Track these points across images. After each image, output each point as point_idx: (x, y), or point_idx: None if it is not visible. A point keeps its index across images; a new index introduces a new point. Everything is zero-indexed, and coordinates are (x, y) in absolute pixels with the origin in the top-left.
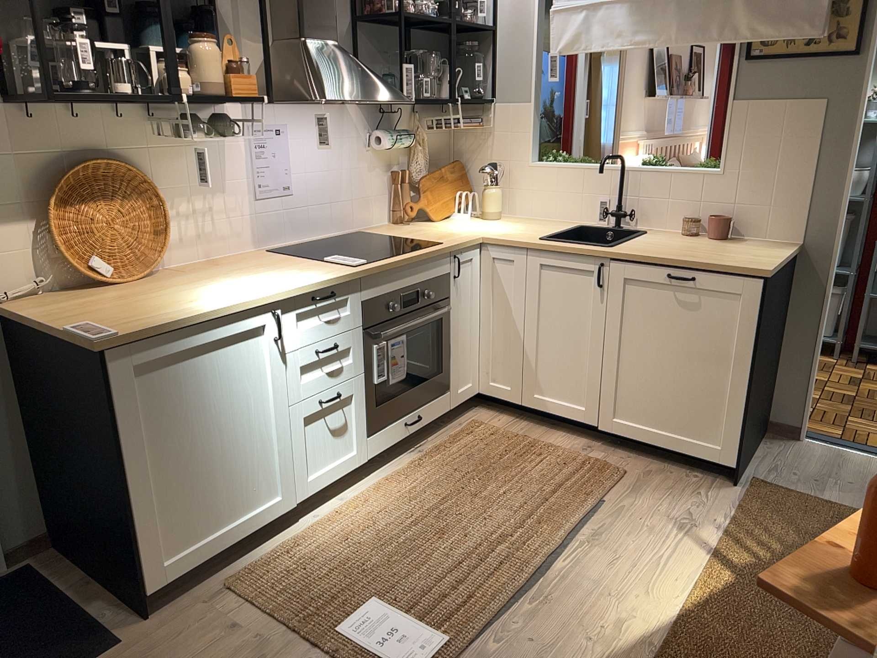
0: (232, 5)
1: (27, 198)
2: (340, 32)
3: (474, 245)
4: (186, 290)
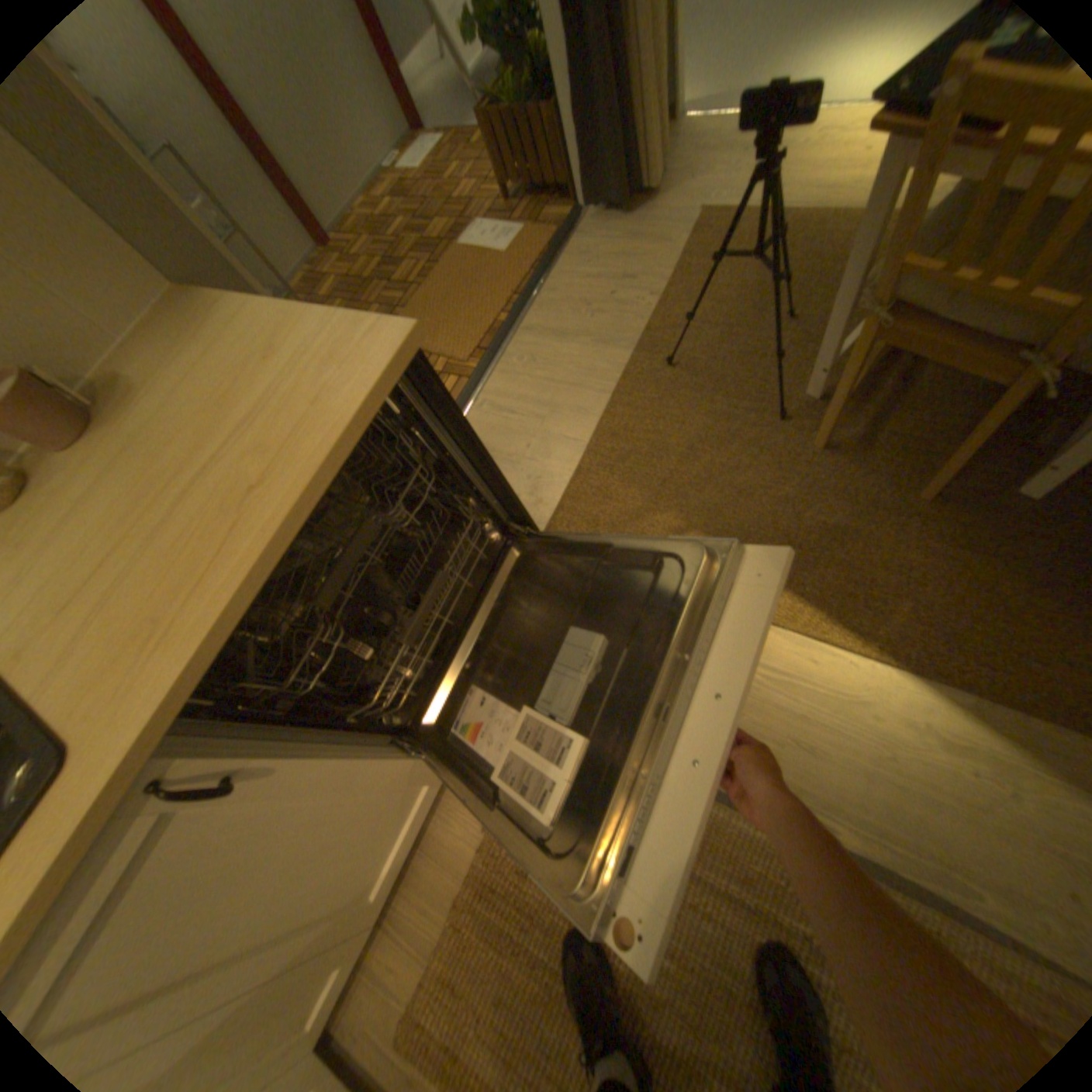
0: None
1: None
2: None
3: None
4: None
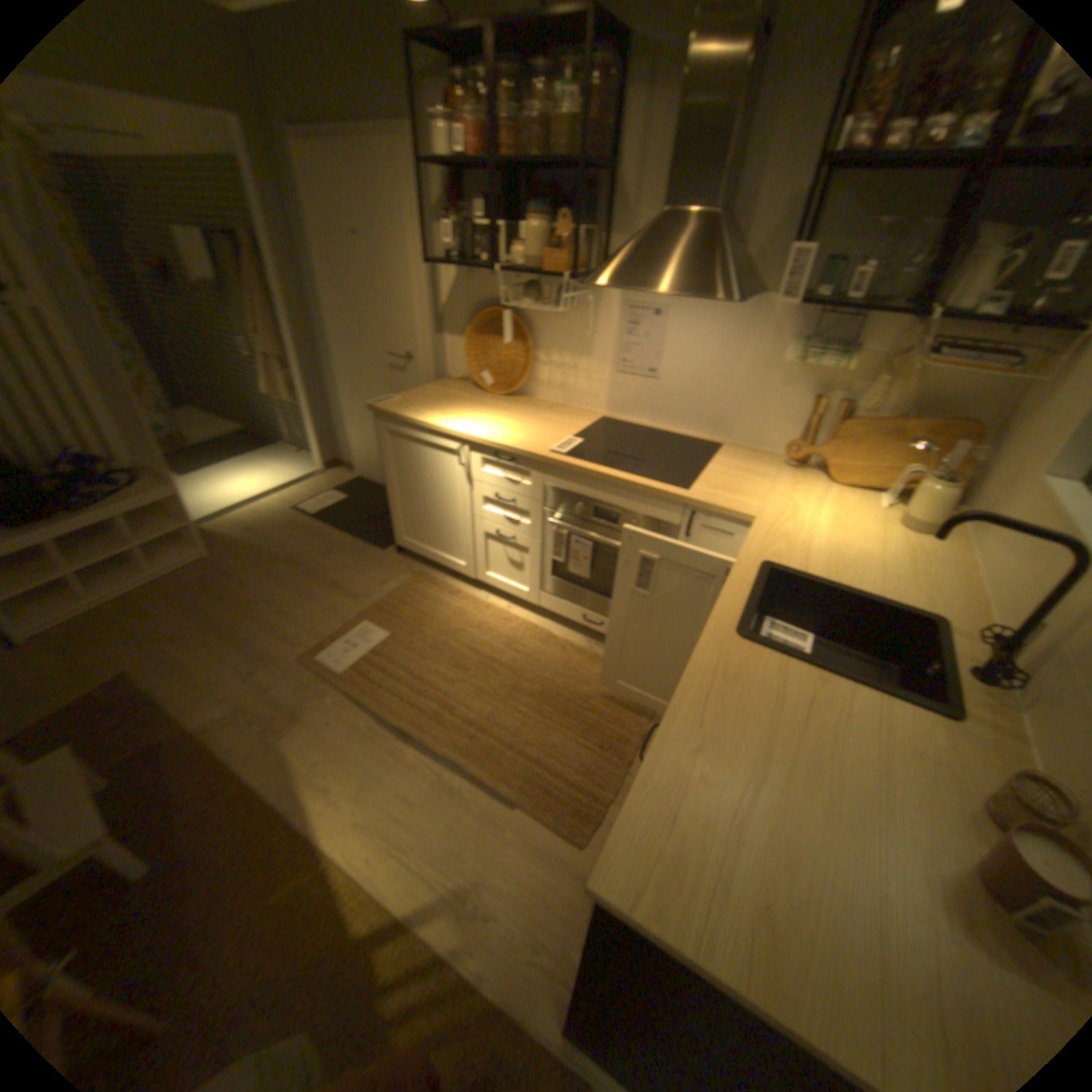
0: (635, 170)
1: (466, 323)
2: (794, 189)
3: (732, 519)
4: (472, 409)
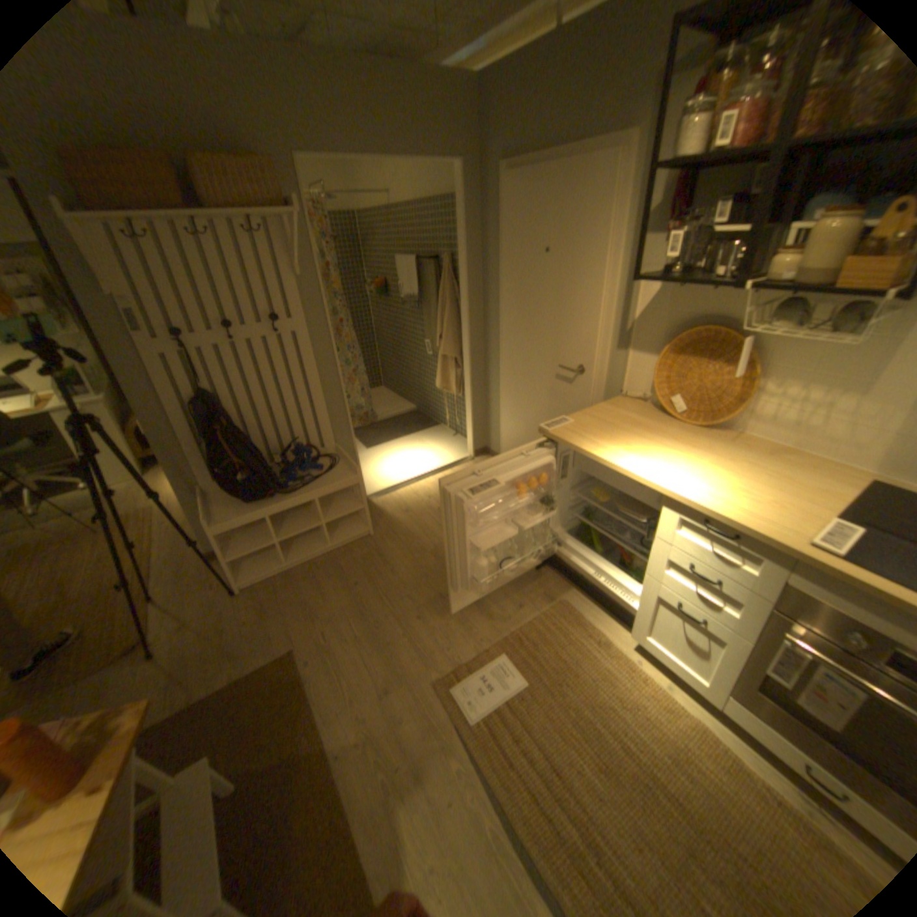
0: None
1: (665, 339)
2: None
3: None
4: (666, 444)
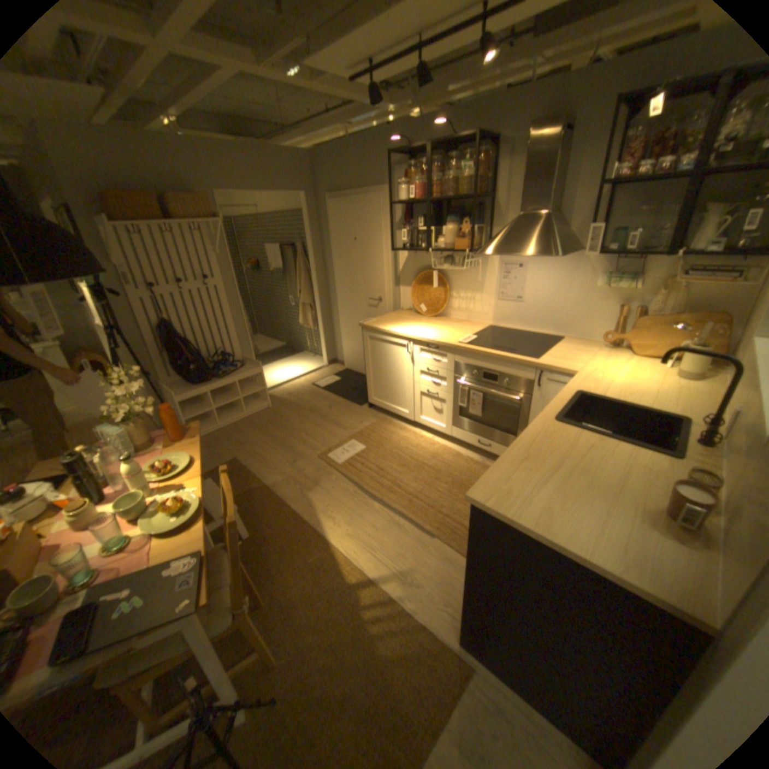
0: (505, 196)
1: (413, 279)
2: (595, 196)
3: (565, 374)
4: (415, 324)
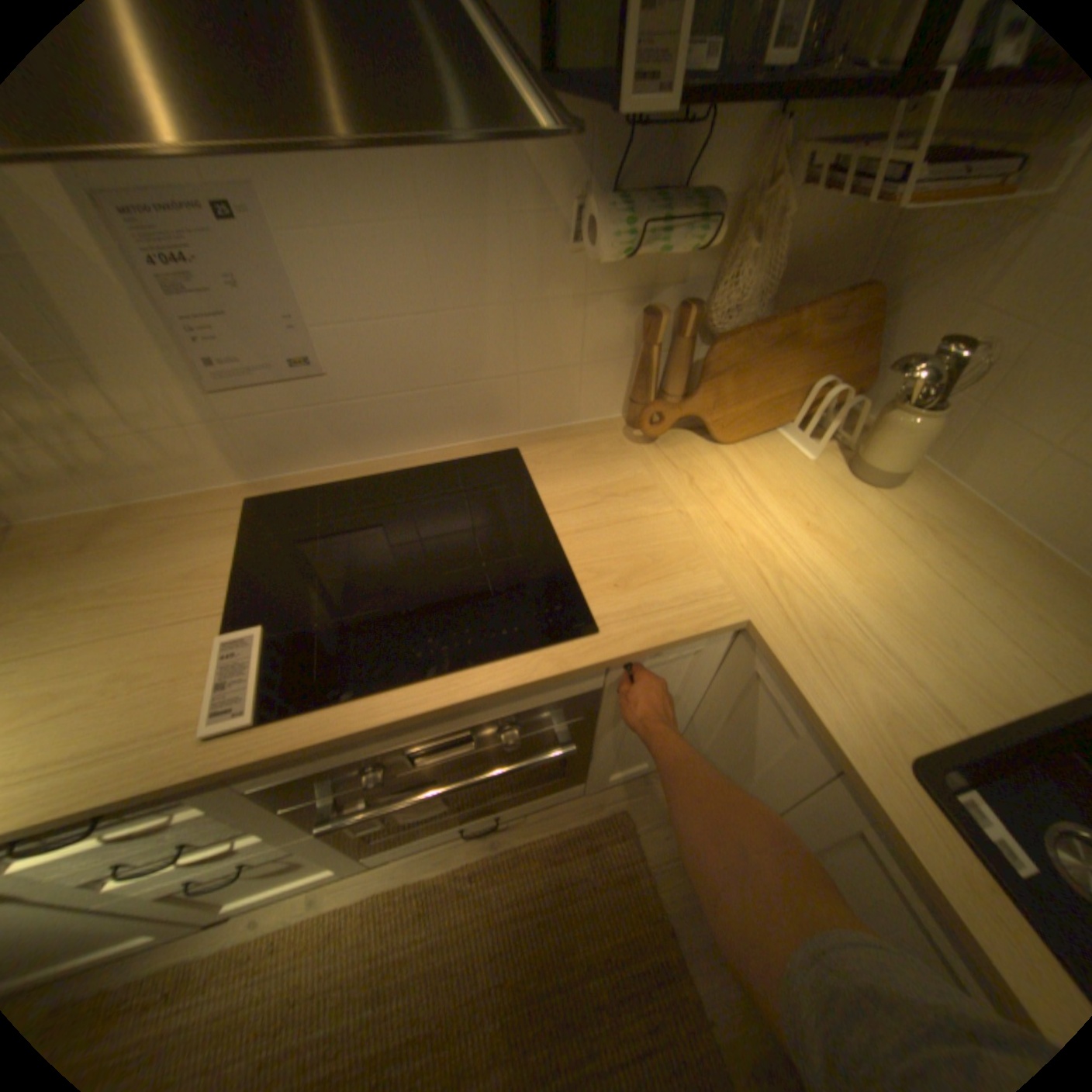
0: None
1: None
2: None
3: (704, 635)
4: None
